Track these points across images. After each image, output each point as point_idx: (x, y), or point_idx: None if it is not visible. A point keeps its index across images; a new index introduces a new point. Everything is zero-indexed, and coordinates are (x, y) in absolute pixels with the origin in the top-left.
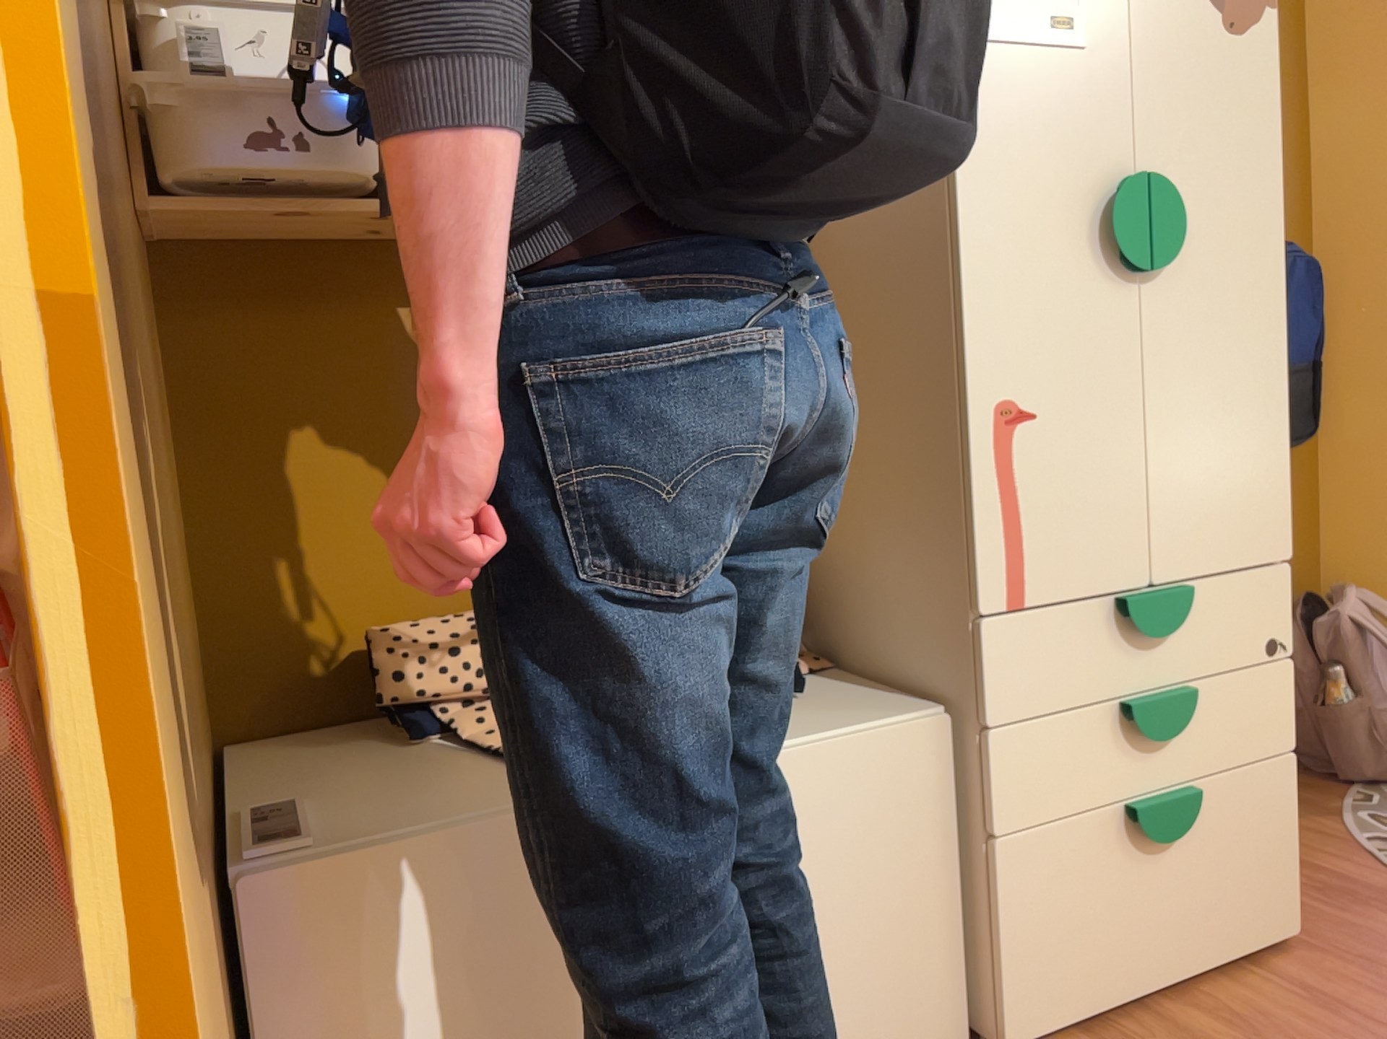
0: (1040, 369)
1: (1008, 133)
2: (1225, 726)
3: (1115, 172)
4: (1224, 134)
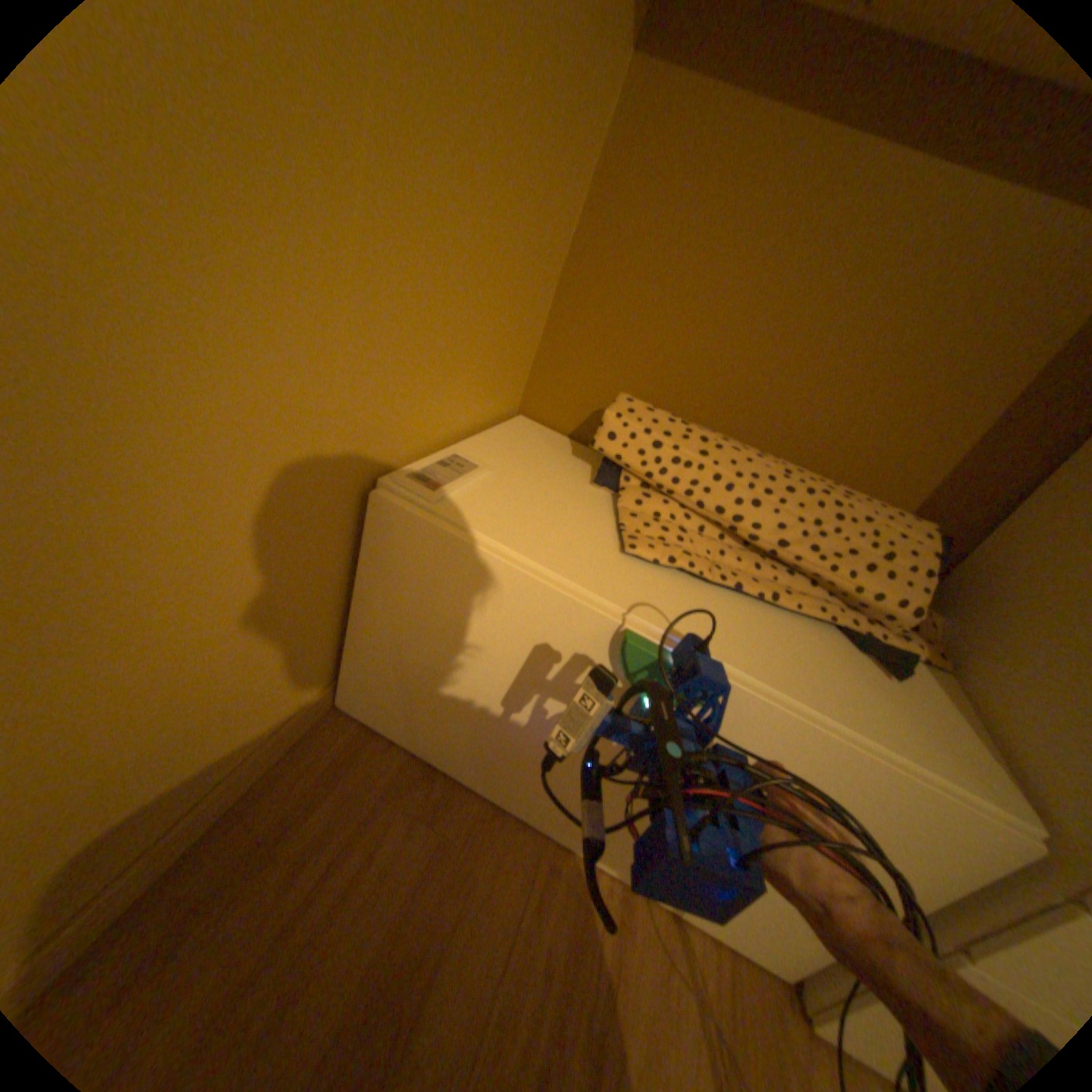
0: None
1: None
2: None
3: None
4: None
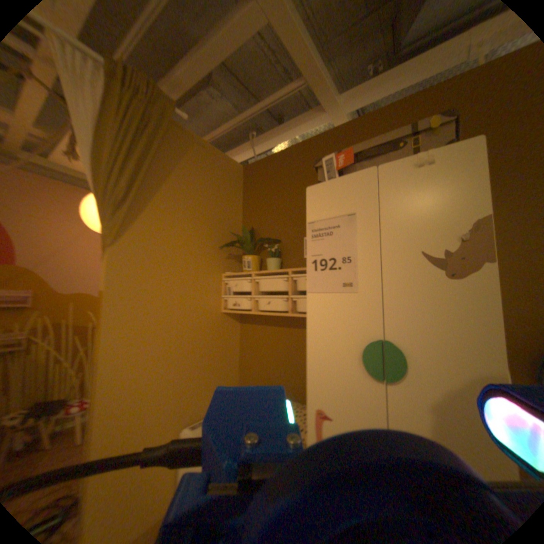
0: (333, 403)
1: (324, 321)
2: None
3: (371, 338)
4: (447, 326)
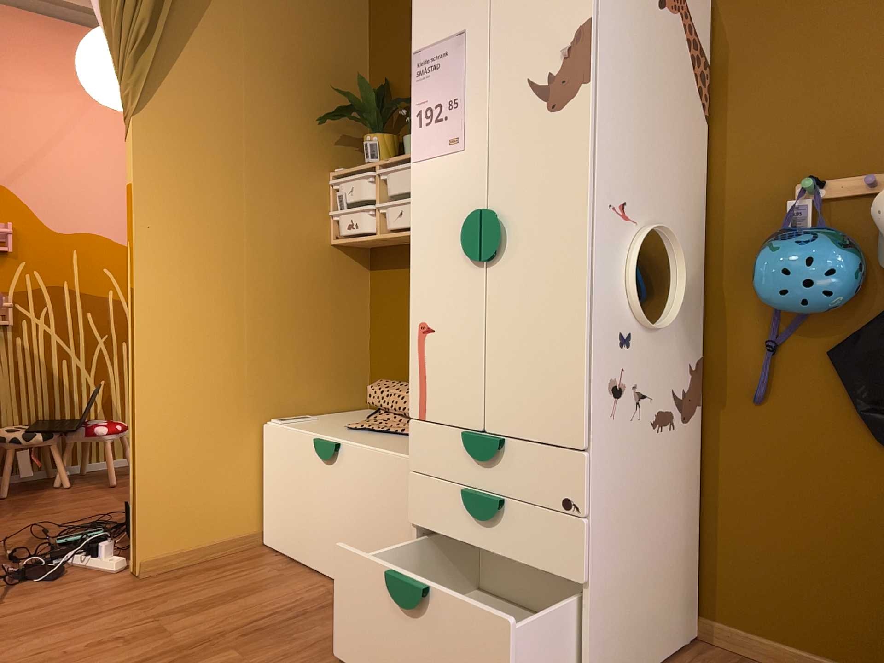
0: (436, 308)
1: (429, 199)
2: (529, 538)
3: (474, 209)
4: (544, 175)
